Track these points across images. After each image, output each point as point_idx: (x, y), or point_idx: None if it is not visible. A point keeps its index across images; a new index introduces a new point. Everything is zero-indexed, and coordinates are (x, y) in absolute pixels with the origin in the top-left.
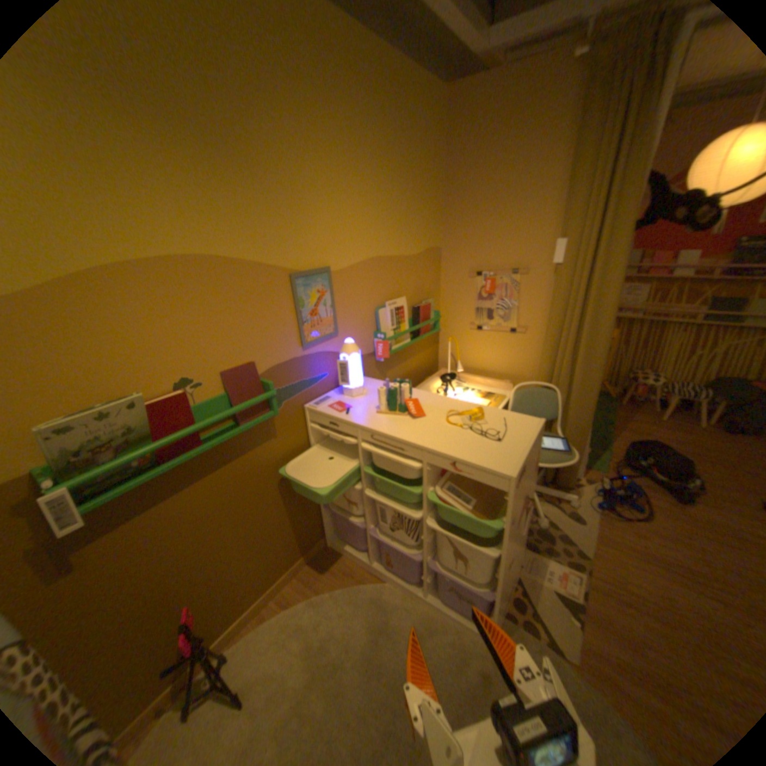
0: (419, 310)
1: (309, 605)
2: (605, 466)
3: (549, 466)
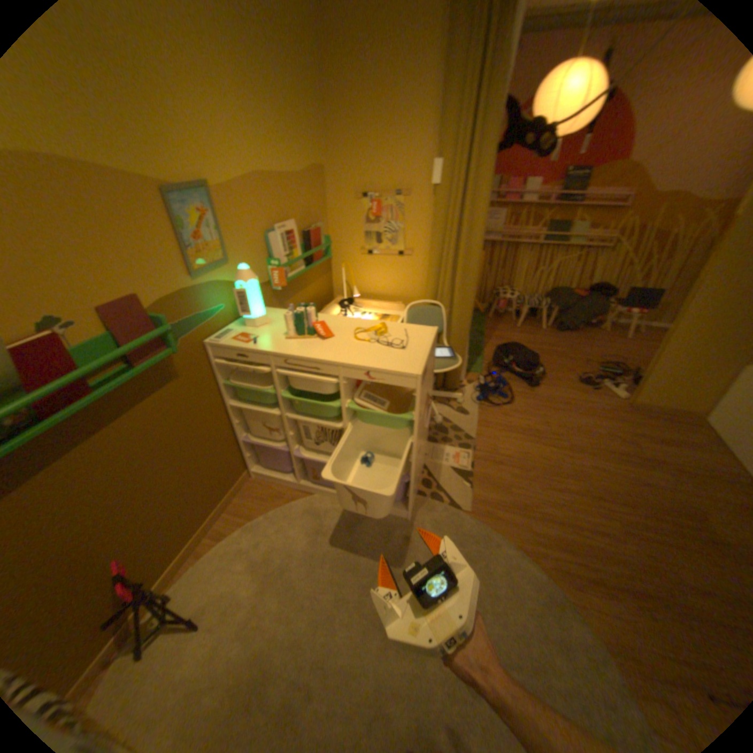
0: (310, 235)
1: (245, 530)
2: (479, 368)
3: (440, 372)
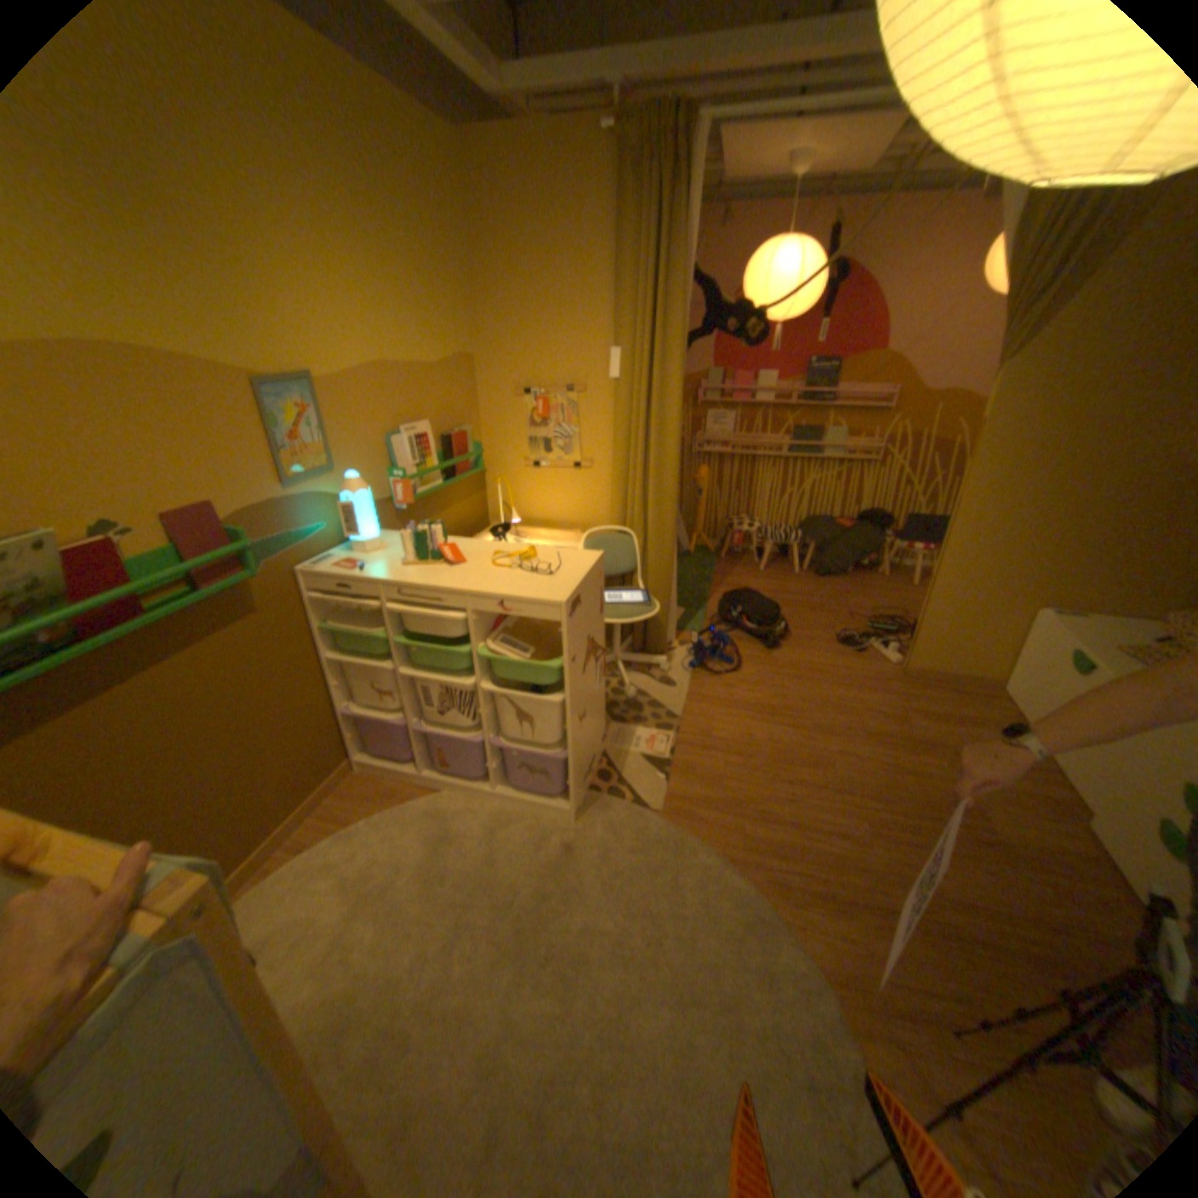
0: (450, 441)
1: (335, 840)
2: (697, 625)
3: (626, 622)
